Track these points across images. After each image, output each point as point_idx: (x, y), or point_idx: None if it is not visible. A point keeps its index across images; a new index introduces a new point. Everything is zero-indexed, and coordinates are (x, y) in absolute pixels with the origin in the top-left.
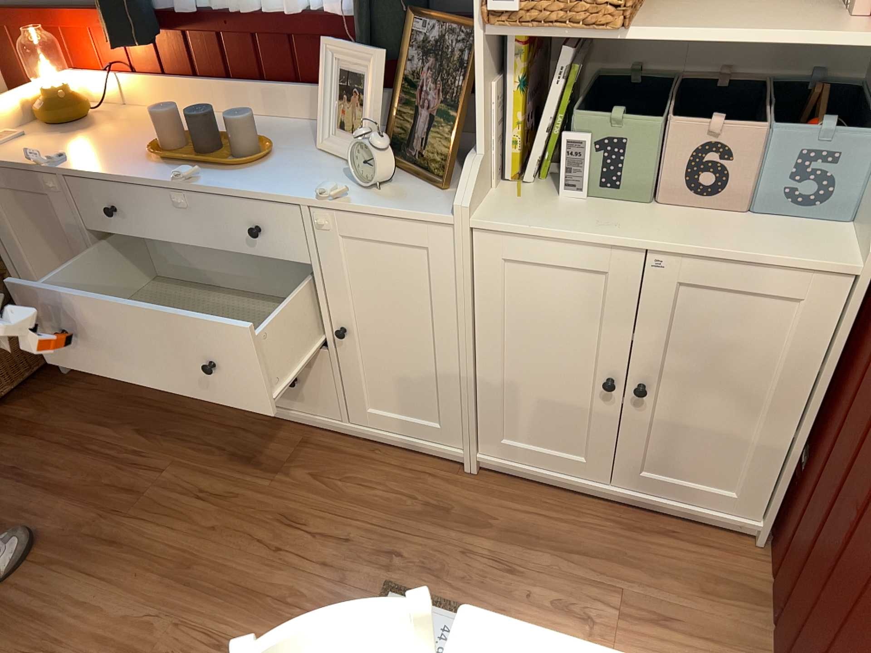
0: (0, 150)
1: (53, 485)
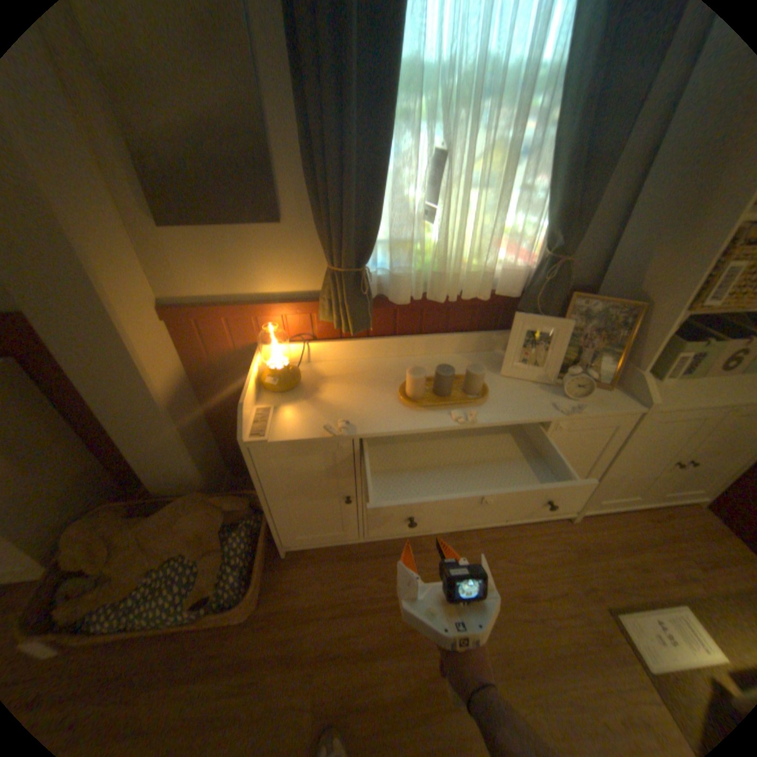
0: (269, 428)
1: (362, 660)
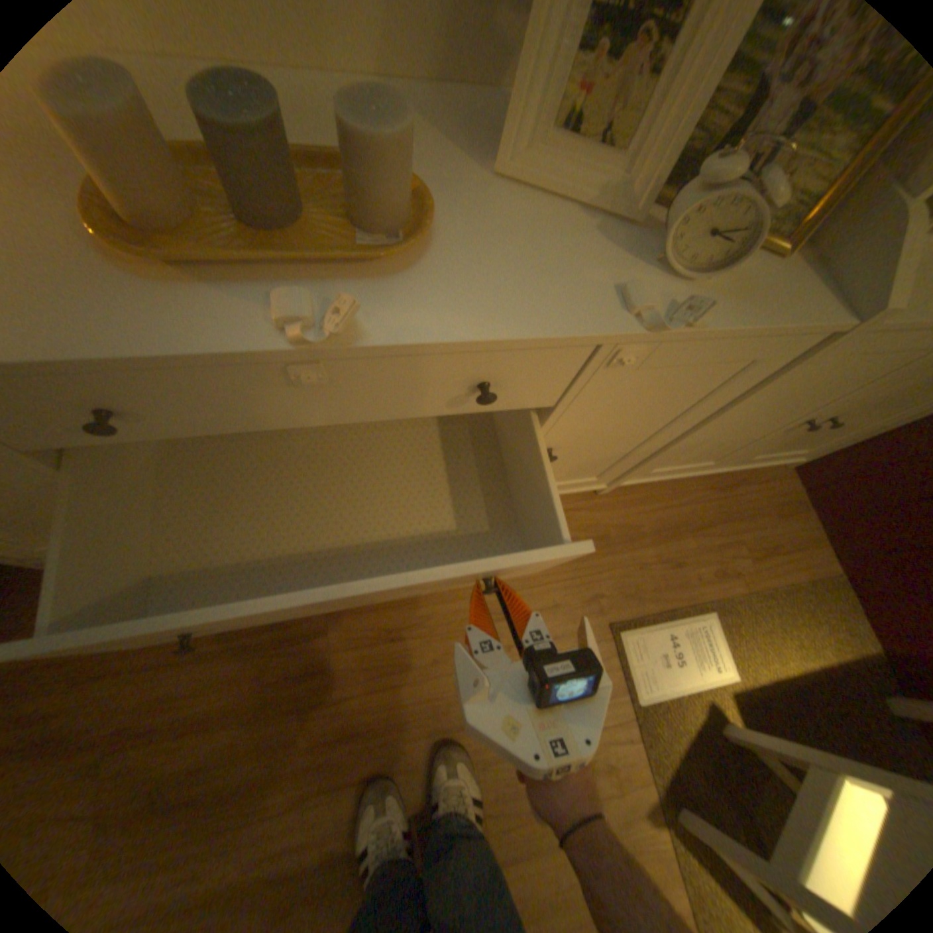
0: None
1: (197, 733)
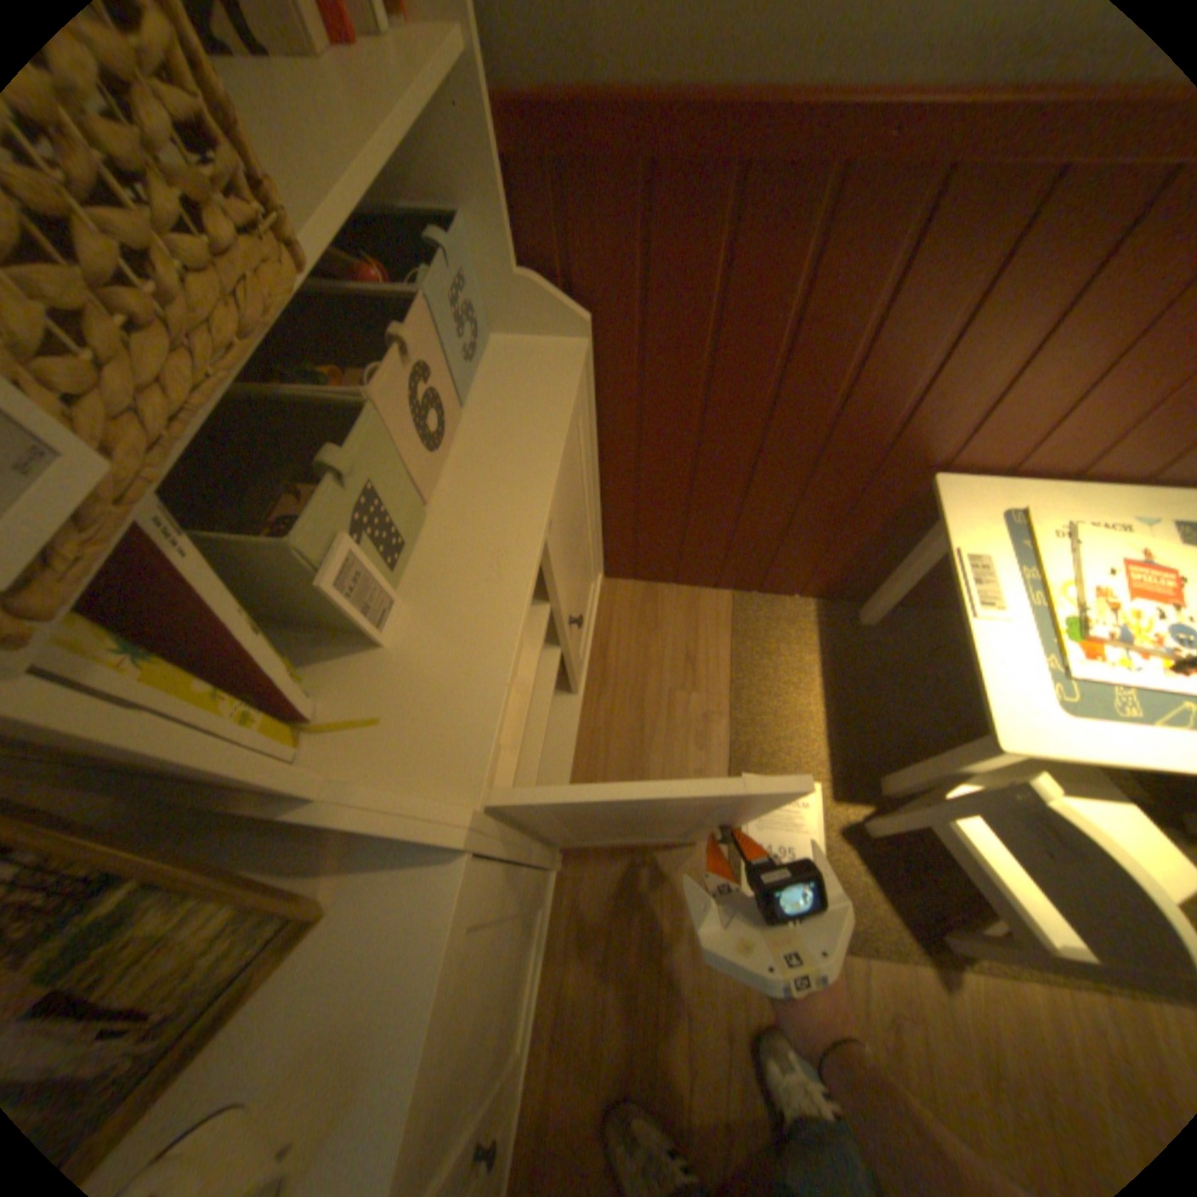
0: None
1: None
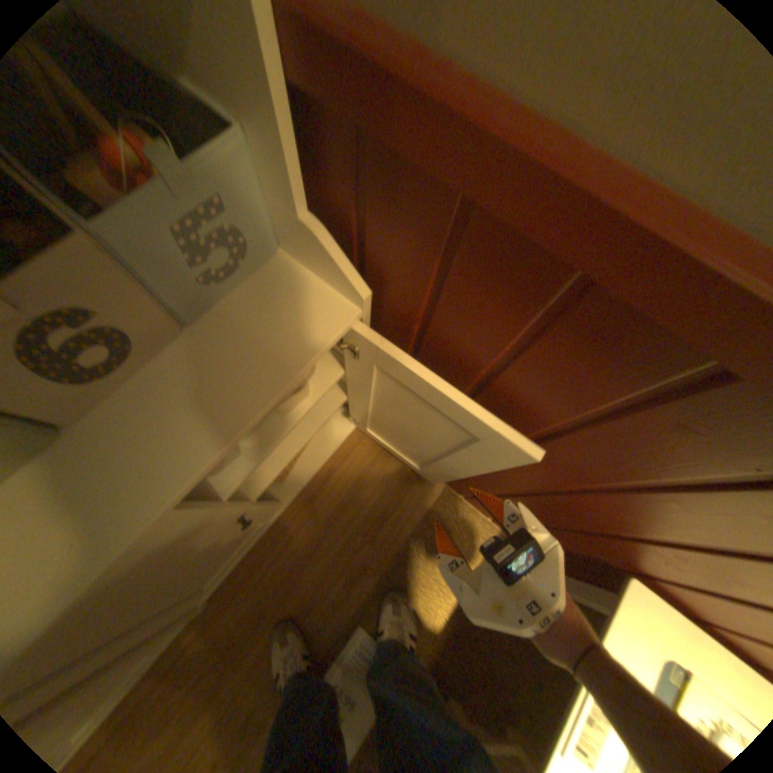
0: None
1: None
